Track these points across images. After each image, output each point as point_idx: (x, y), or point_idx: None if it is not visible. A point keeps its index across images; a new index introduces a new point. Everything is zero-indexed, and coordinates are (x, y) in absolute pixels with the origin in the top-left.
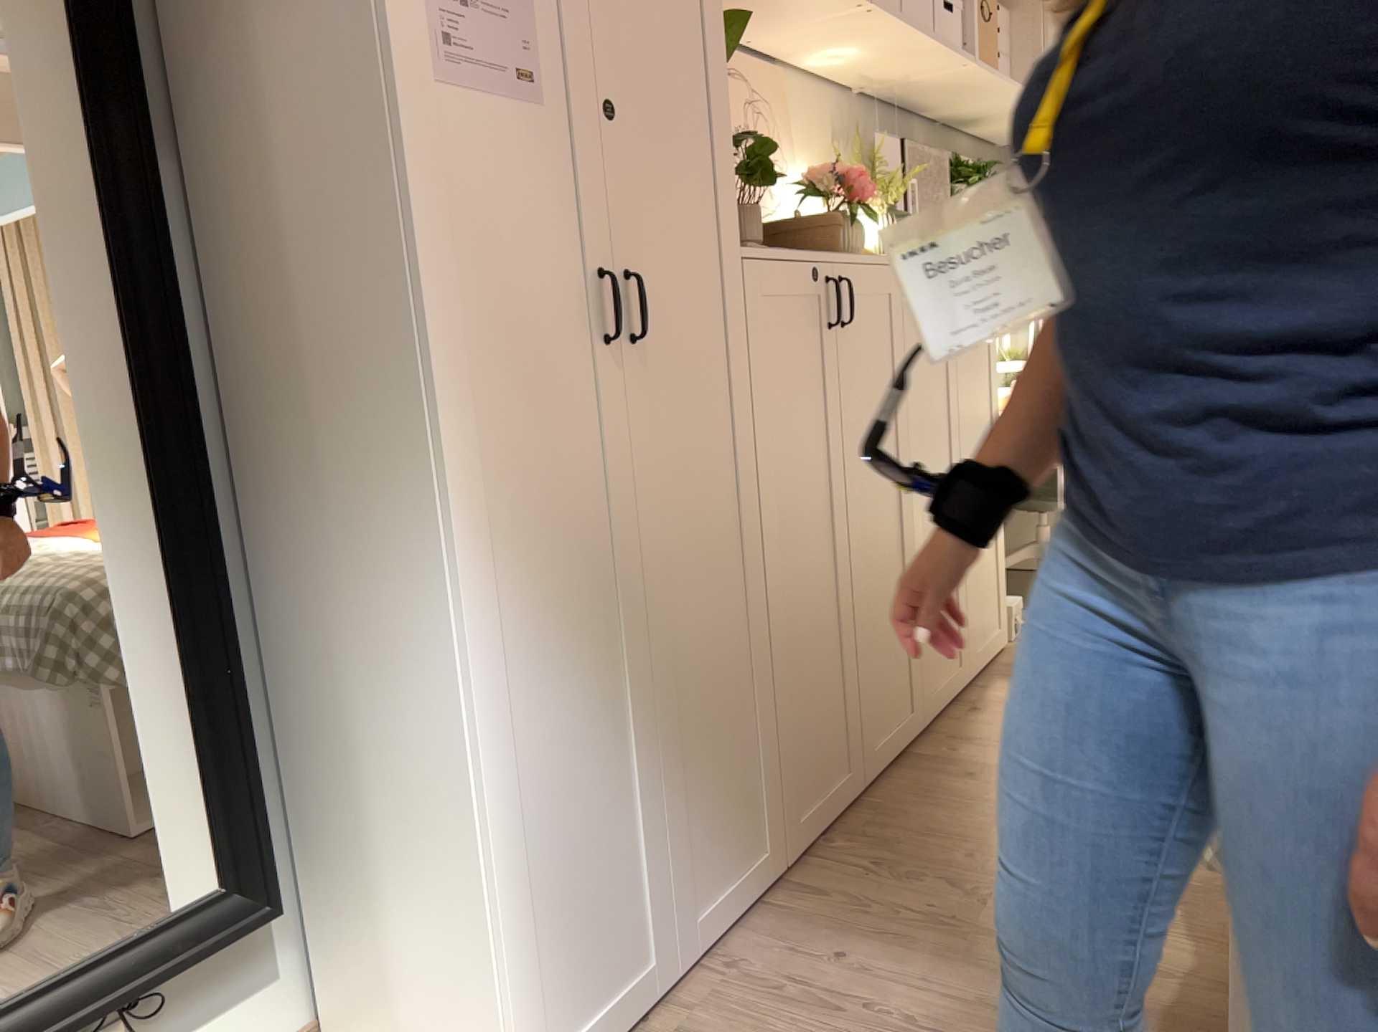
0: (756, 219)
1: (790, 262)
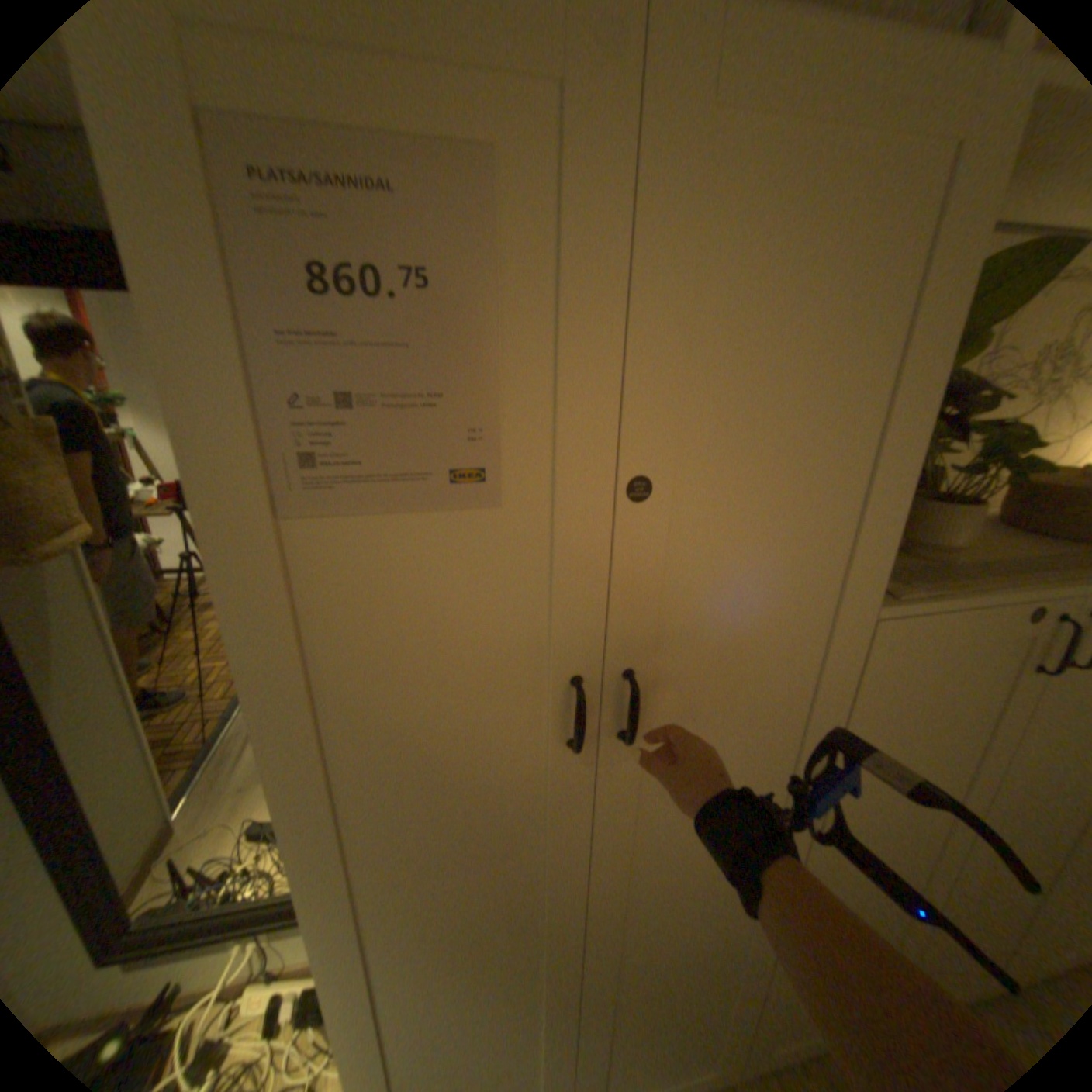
0: (972, 525)
1: (987, 613)
